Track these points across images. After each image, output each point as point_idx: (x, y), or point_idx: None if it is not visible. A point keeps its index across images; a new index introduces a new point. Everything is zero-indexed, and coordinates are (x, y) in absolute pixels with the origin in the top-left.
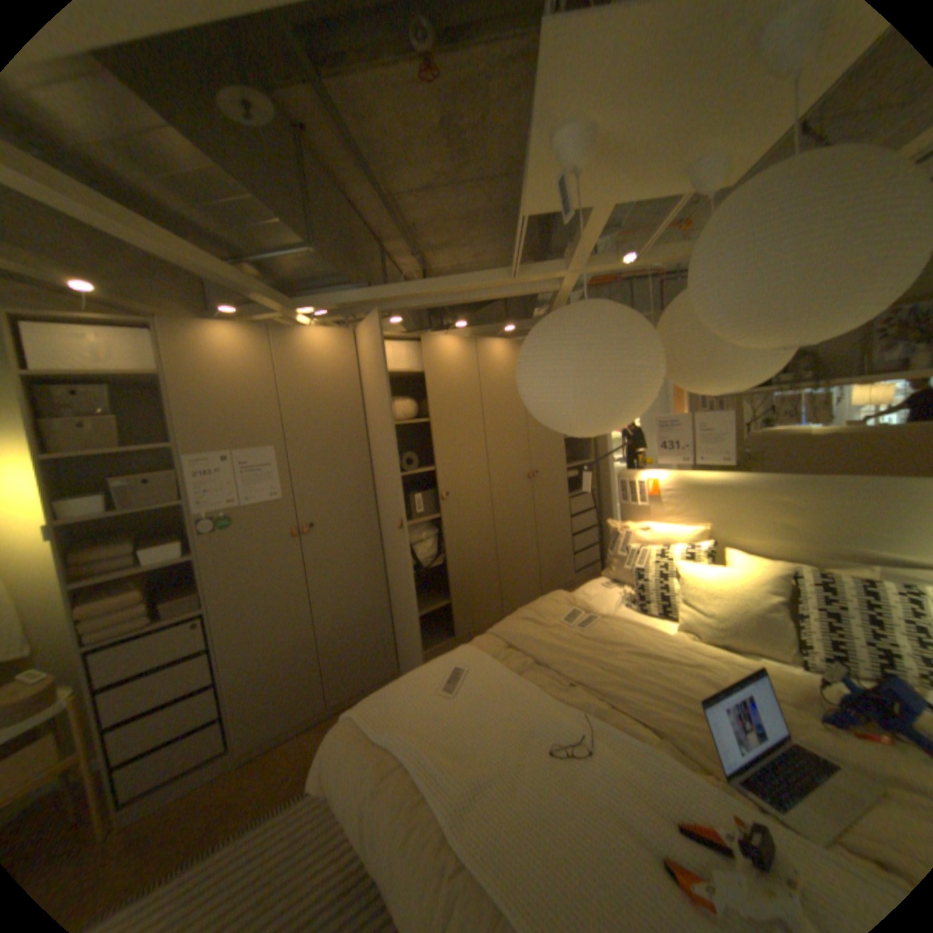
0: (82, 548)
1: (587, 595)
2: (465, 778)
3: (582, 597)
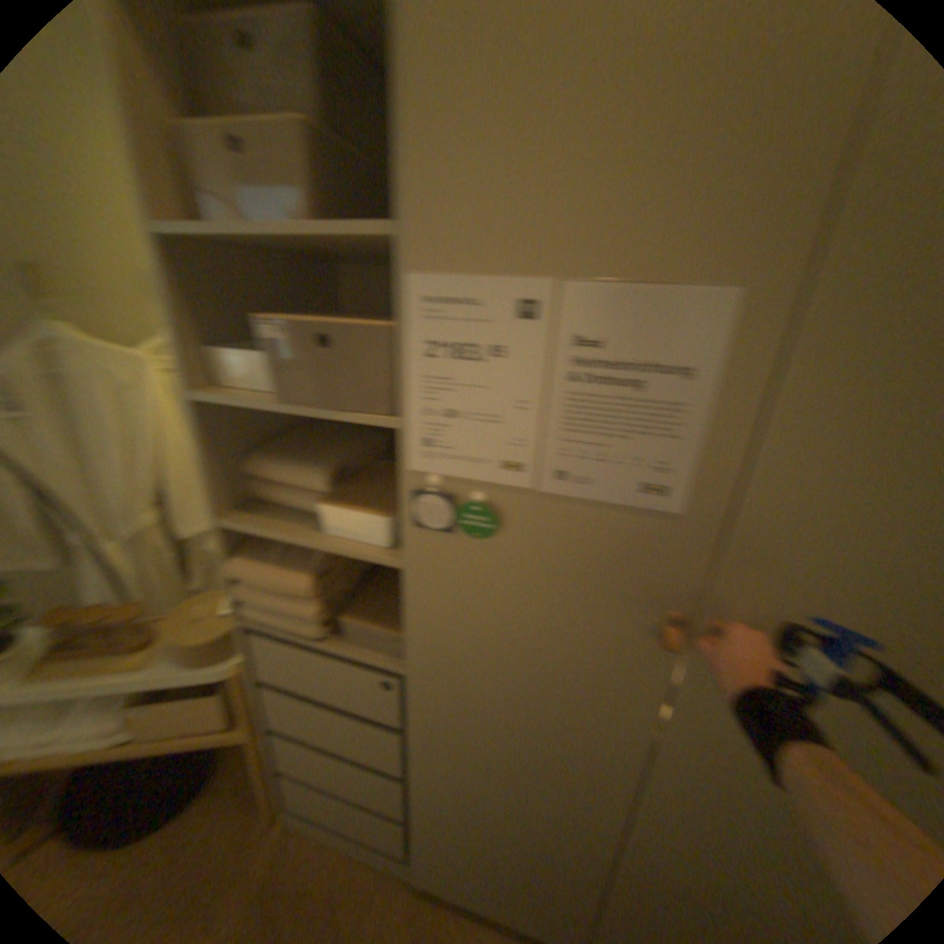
0: (279, 445)
1: None
2: None
3: None
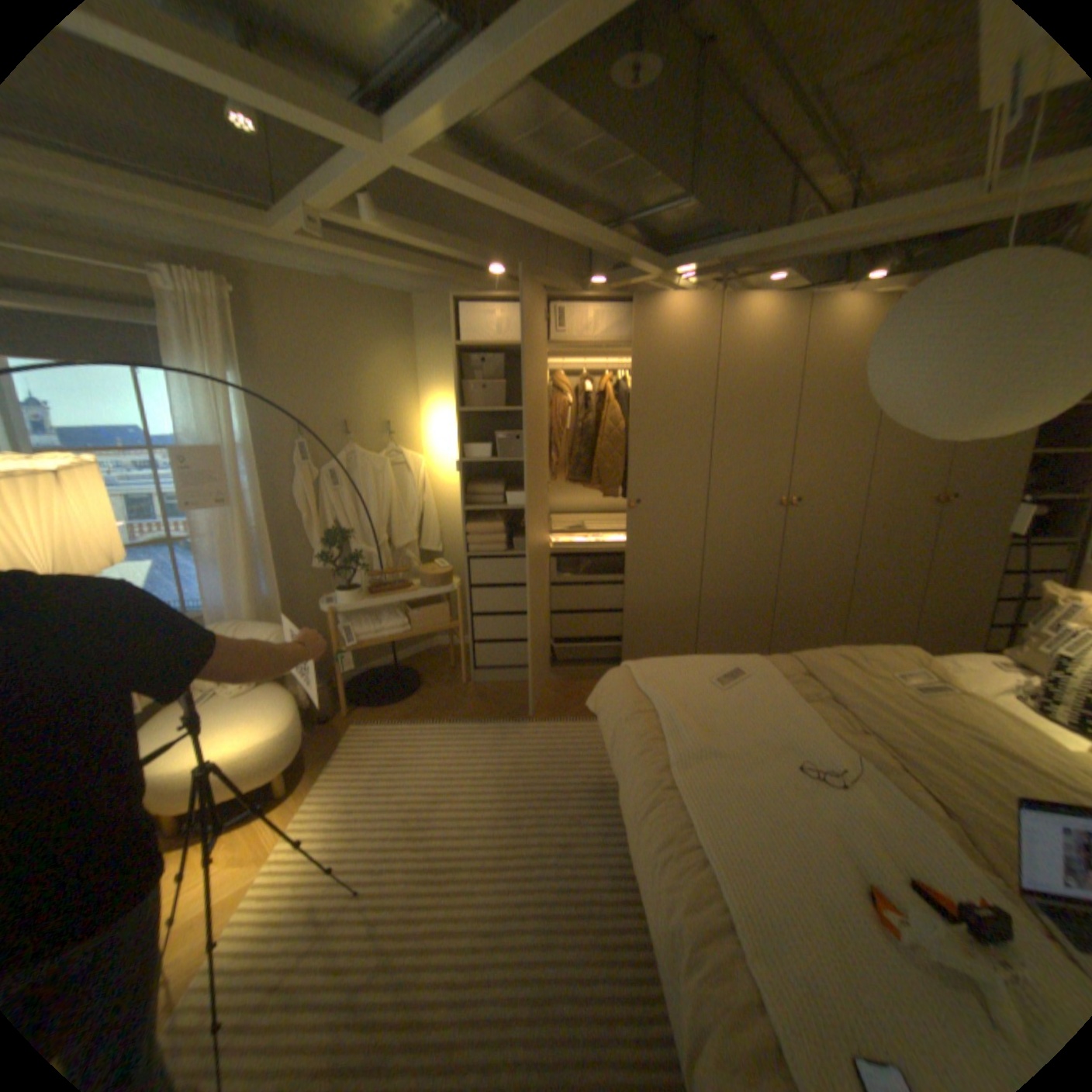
0: (475, 483)
1: (960, 666)
2: (706, 744)
3: (949, 667)
